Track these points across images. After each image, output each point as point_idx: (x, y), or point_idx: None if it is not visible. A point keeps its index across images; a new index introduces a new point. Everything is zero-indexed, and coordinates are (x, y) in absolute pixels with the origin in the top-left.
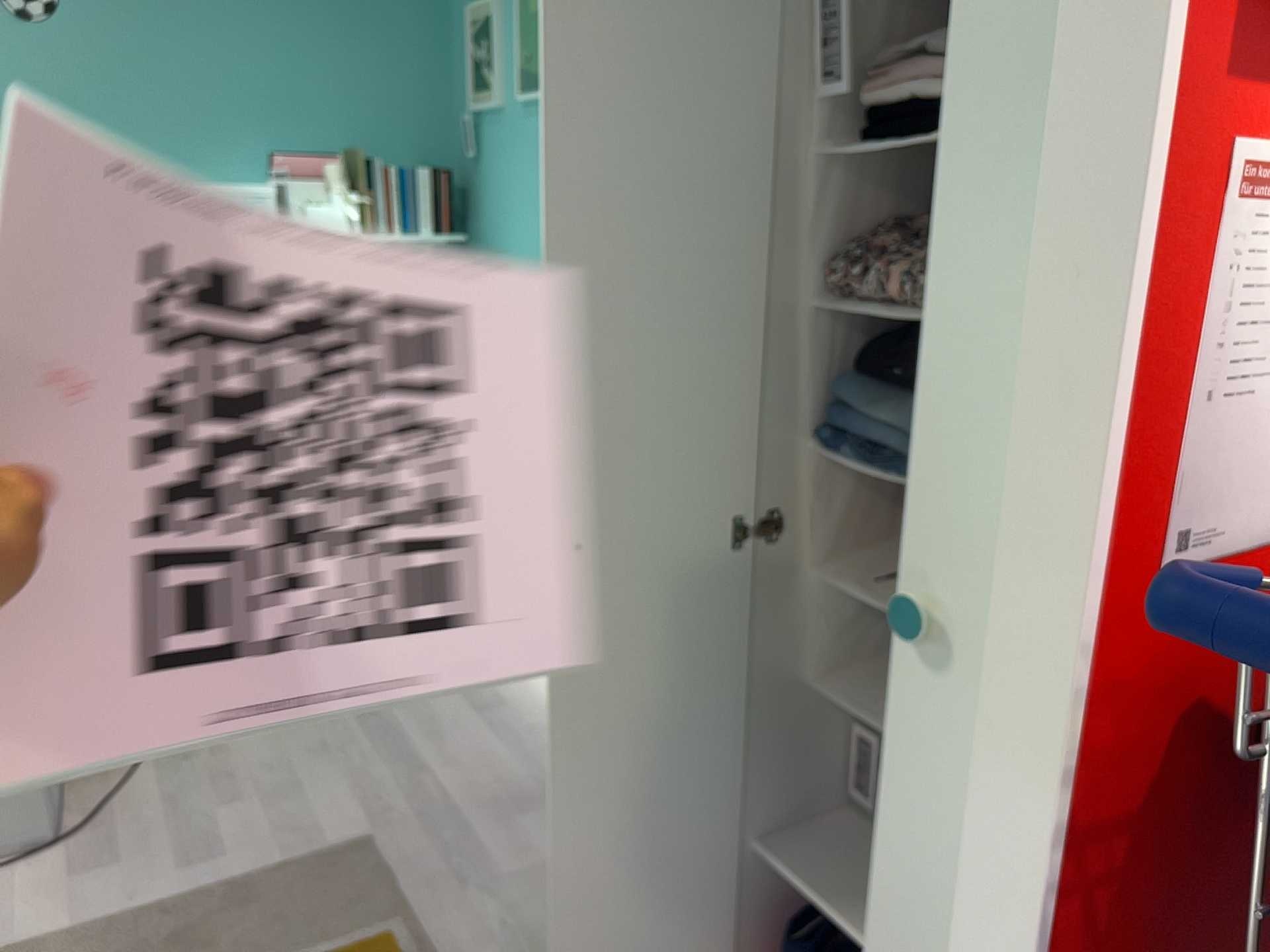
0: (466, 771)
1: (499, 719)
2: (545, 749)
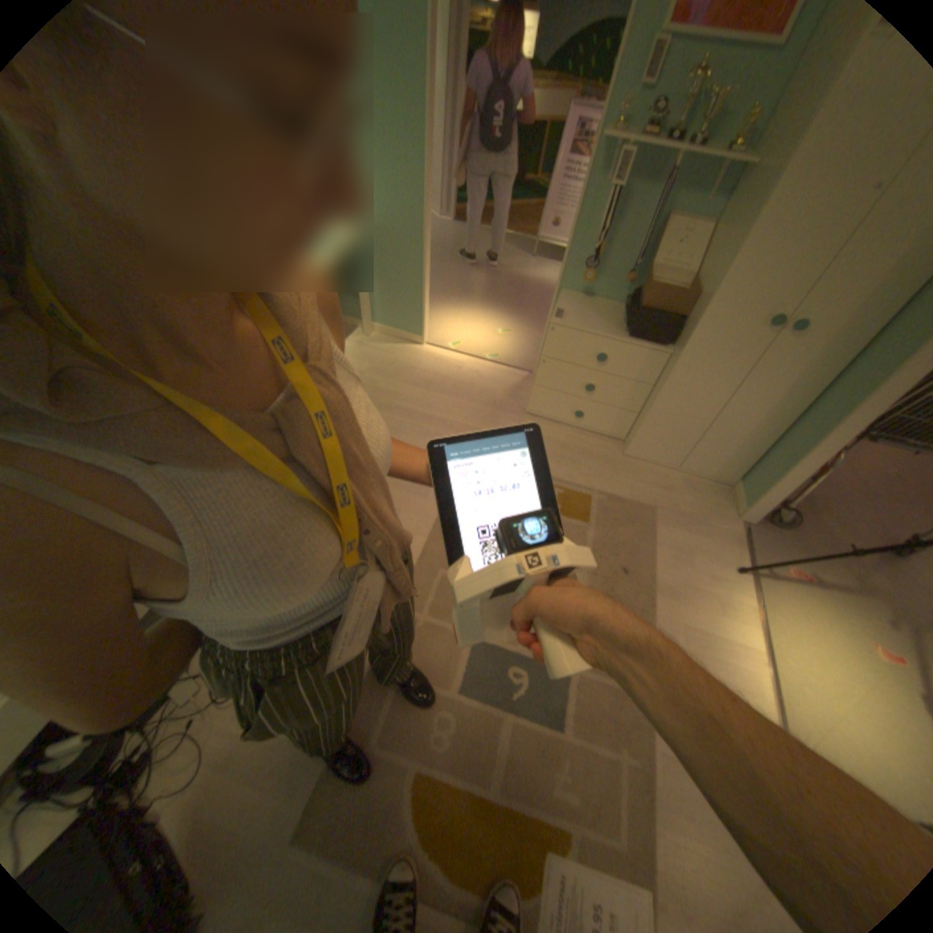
0: (457, 413)
1: (437, 389)
2: (469, 393)
